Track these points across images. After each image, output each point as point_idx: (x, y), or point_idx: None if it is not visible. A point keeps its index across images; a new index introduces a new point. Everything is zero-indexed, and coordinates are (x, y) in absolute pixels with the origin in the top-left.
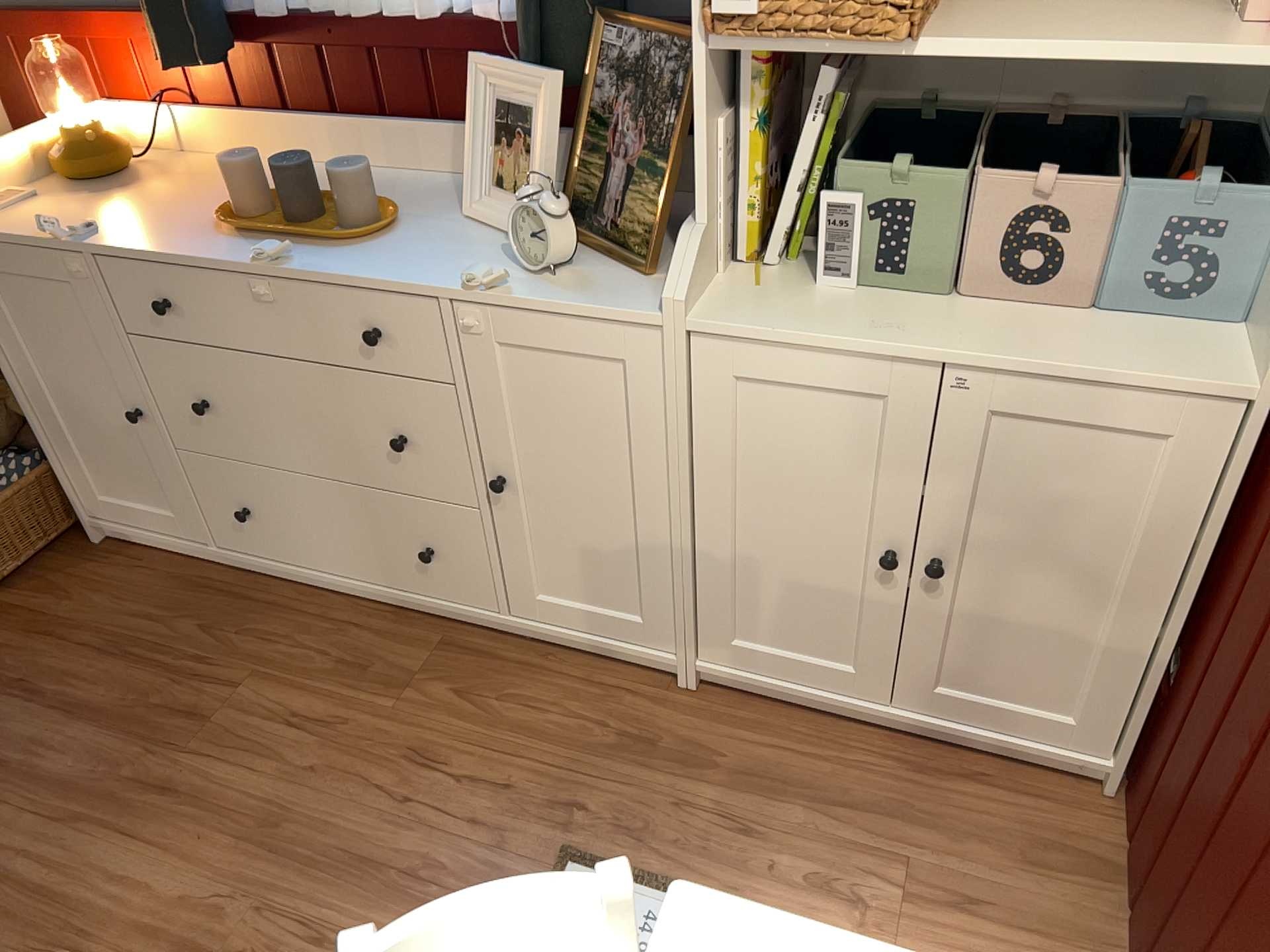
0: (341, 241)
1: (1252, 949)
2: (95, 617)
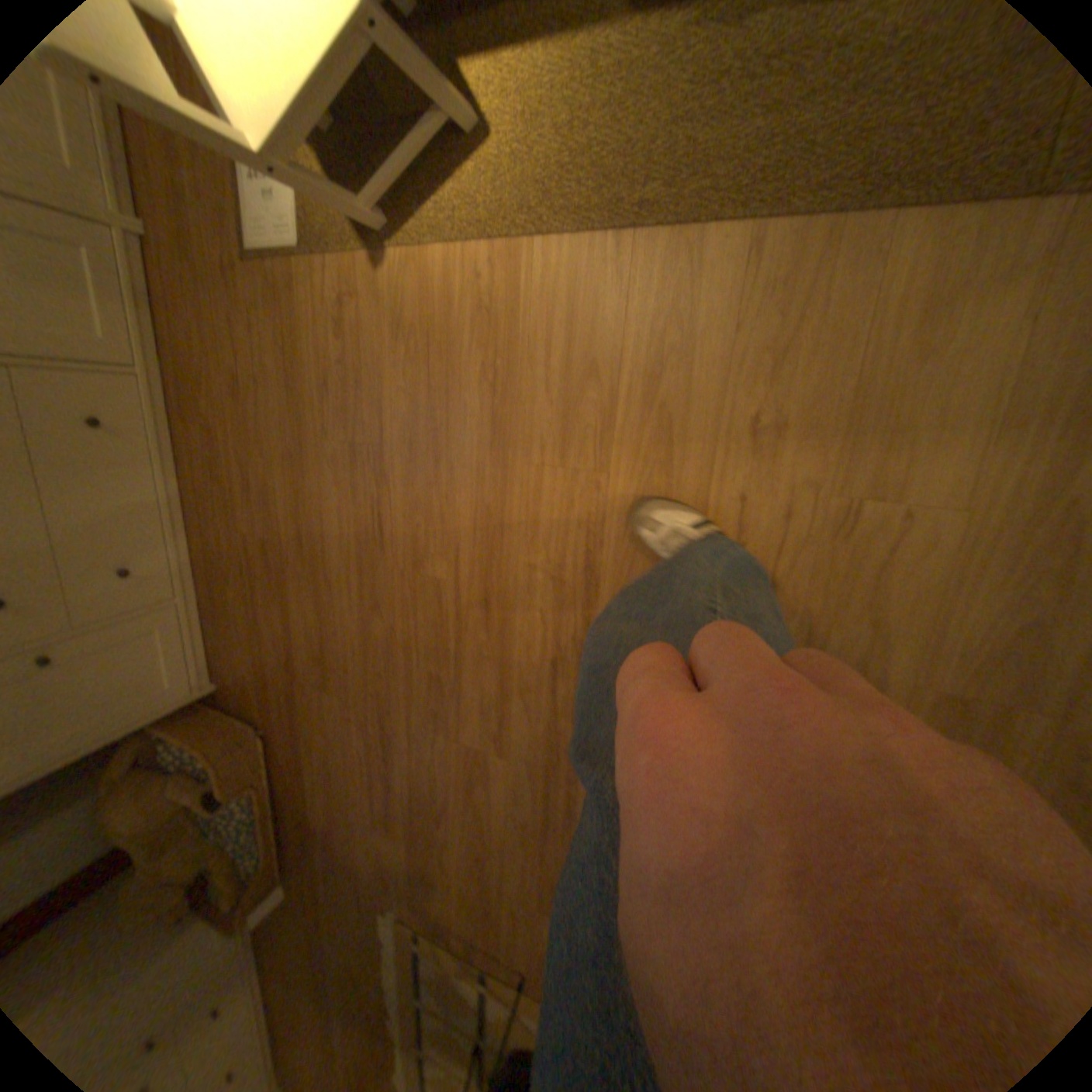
0: None
1: None
2: (242, 660)
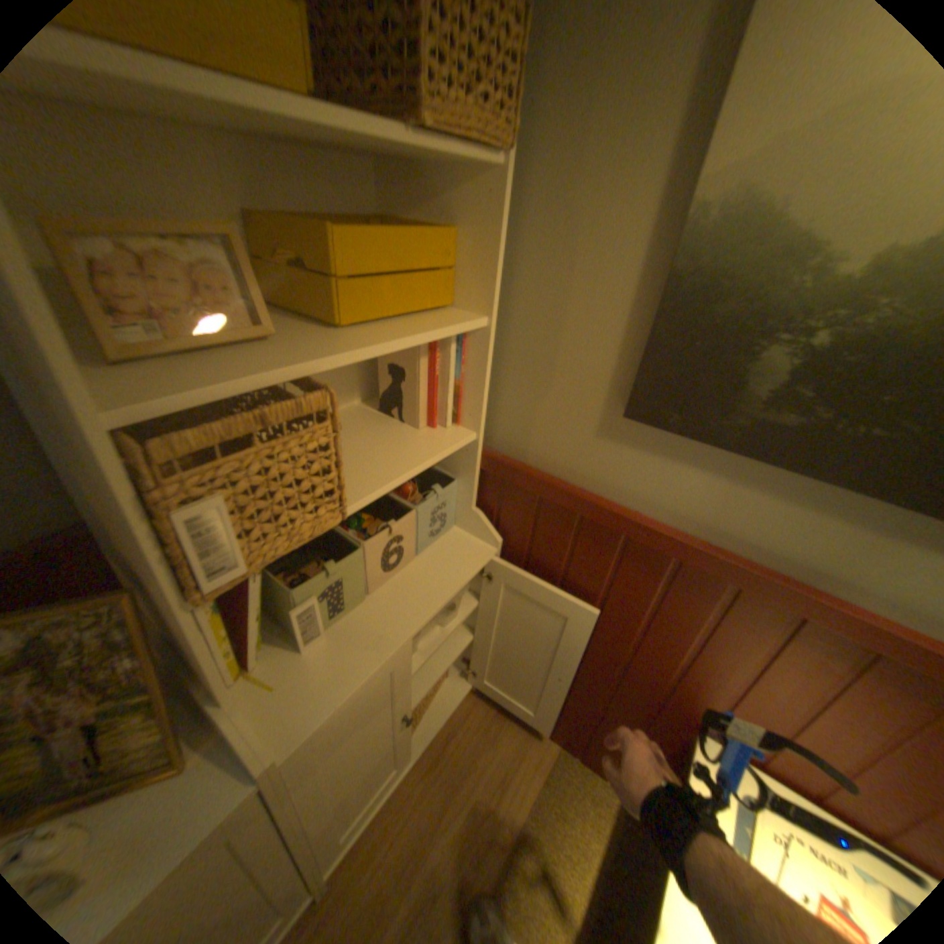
0: None
1: (646, 707)
2: None
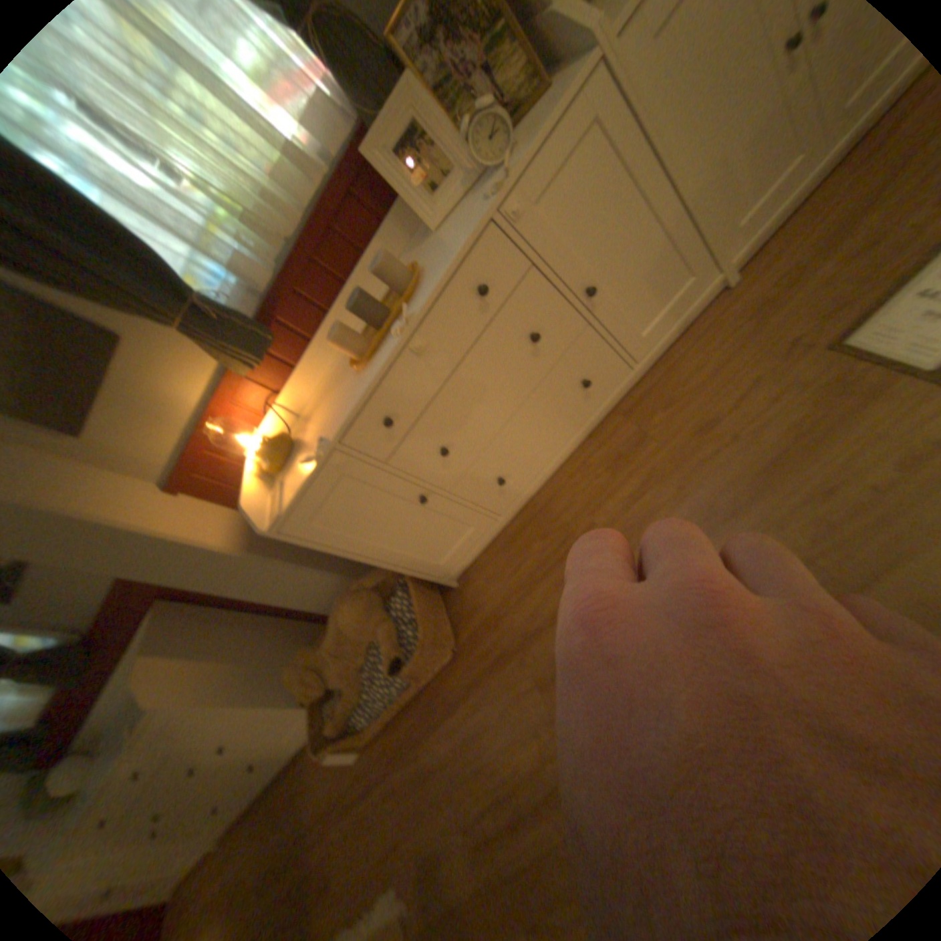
0: (406, 283)
1: None
2: (498, 595)
